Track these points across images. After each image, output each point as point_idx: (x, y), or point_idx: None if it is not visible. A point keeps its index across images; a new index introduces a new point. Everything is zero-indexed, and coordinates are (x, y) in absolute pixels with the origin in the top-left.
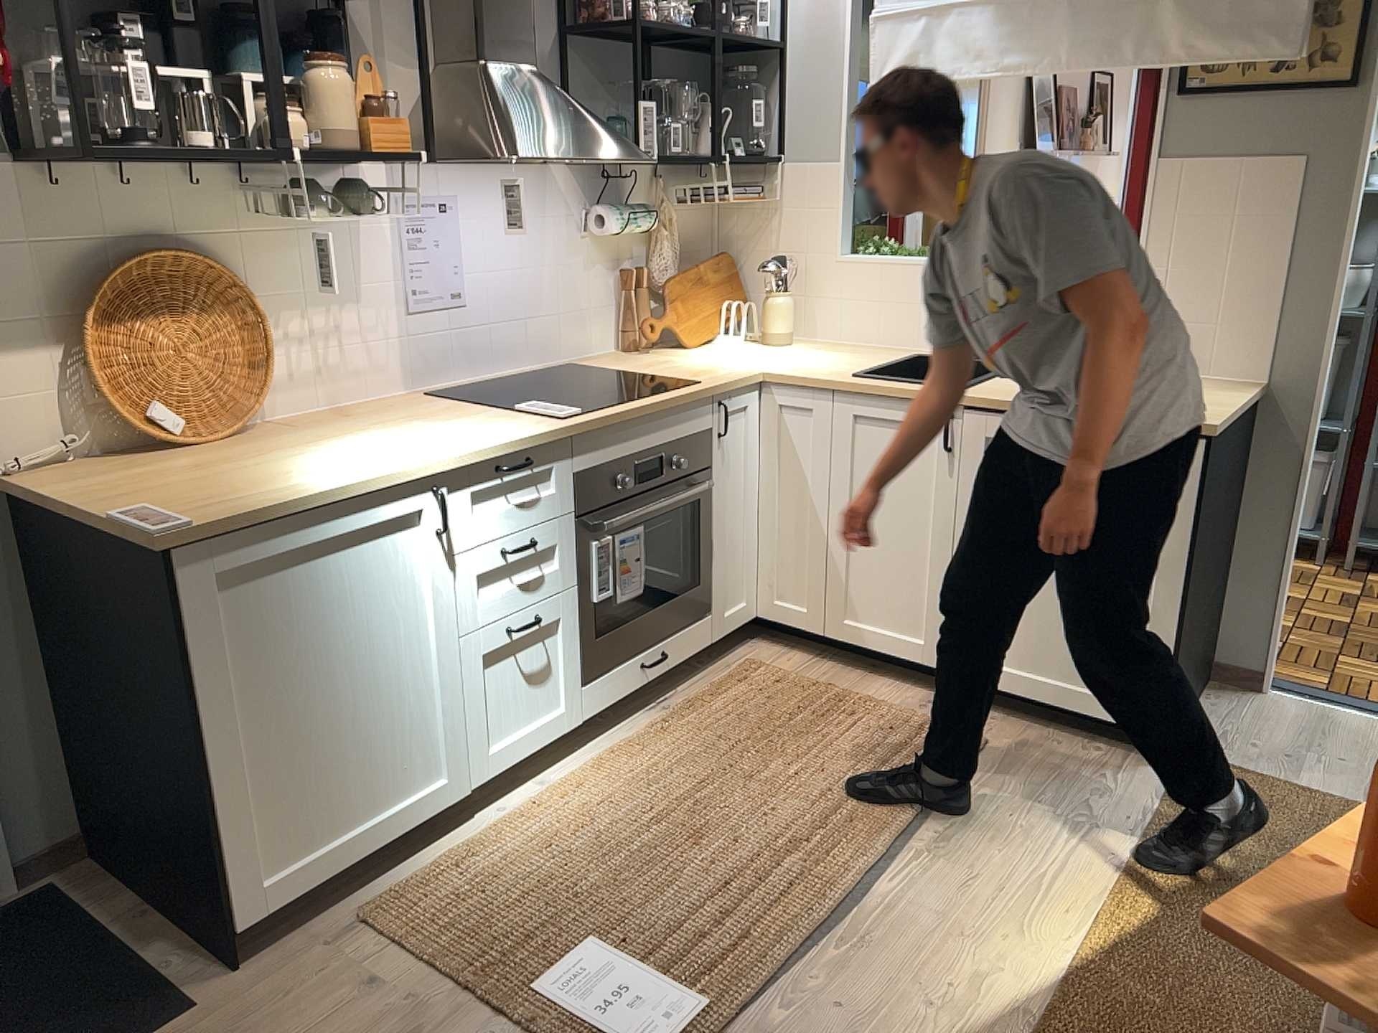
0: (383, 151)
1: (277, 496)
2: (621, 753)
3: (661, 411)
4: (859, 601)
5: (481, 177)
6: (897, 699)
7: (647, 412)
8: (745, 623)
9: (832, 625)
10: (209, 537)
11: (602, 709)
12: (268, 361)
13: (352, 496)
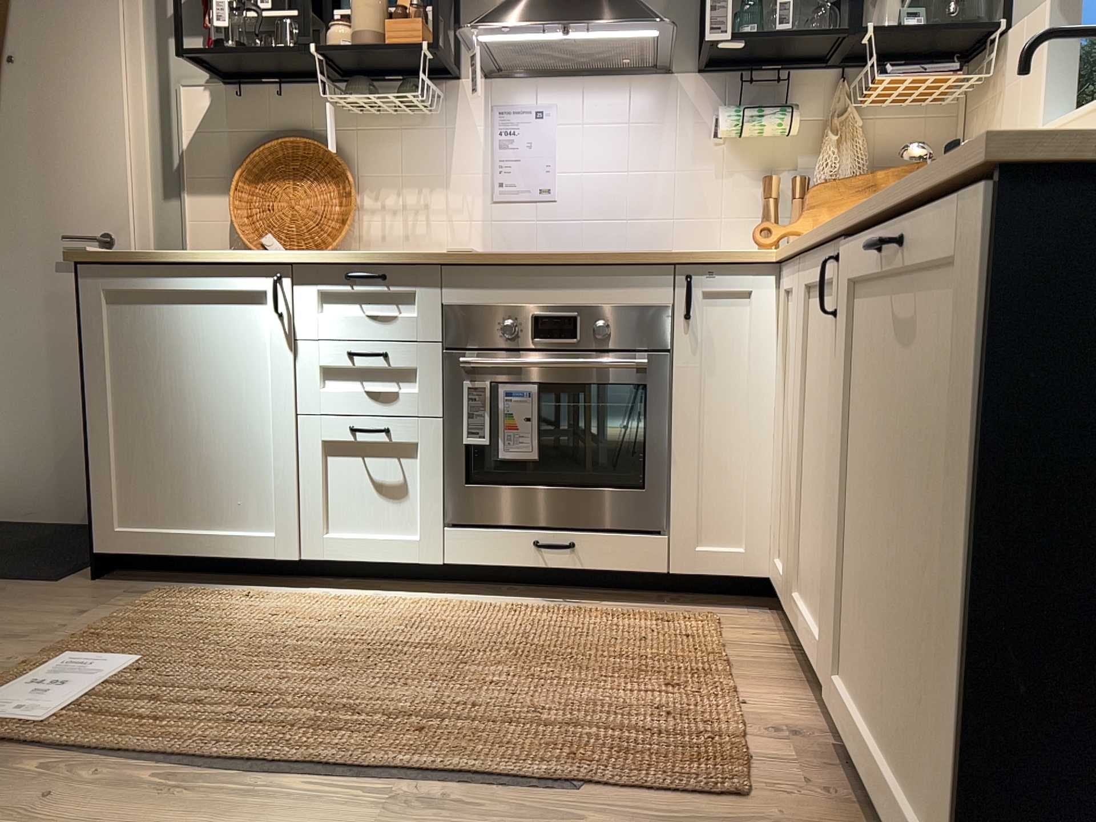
0: (392, 44)
1: (159, 252)
2: (450, 606)
3: (575, 266)
4: (807, 566)
5: (583, 87)
6: (771, 712)
7: (549, 263)
8: (738, 573)
9: (792, 599)
10: (104, 265)
11: (471, 563)
12: (347, 217)
13: (202, 262)
